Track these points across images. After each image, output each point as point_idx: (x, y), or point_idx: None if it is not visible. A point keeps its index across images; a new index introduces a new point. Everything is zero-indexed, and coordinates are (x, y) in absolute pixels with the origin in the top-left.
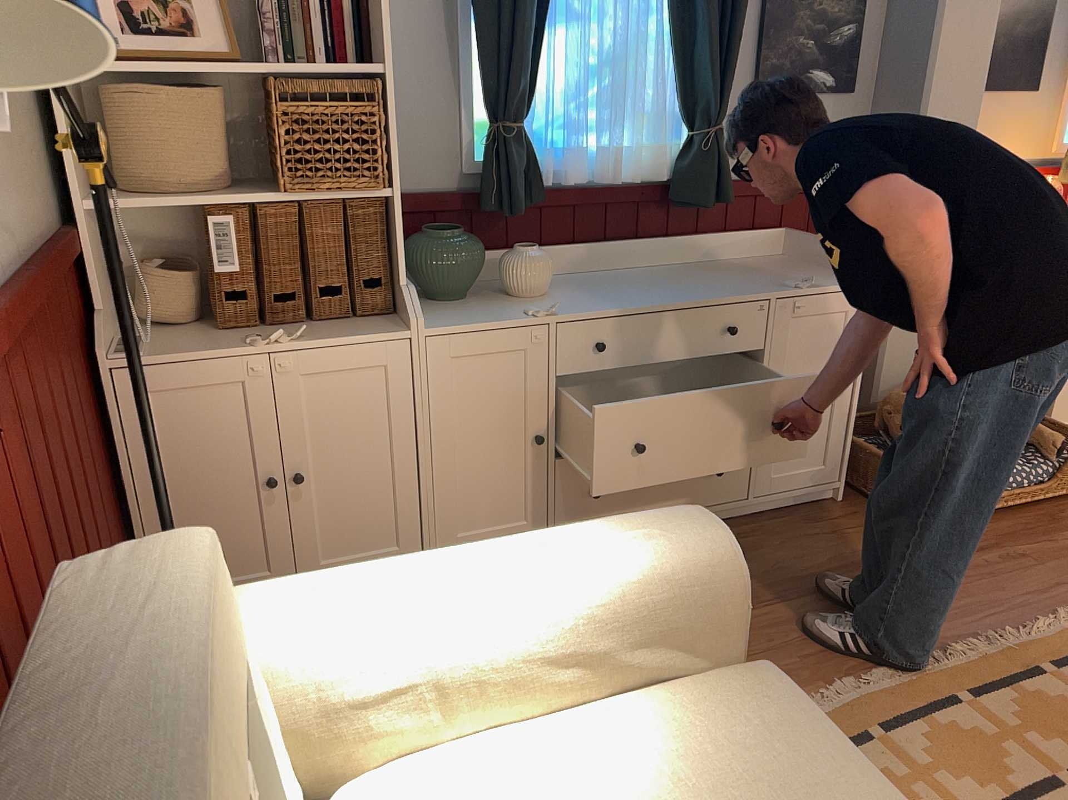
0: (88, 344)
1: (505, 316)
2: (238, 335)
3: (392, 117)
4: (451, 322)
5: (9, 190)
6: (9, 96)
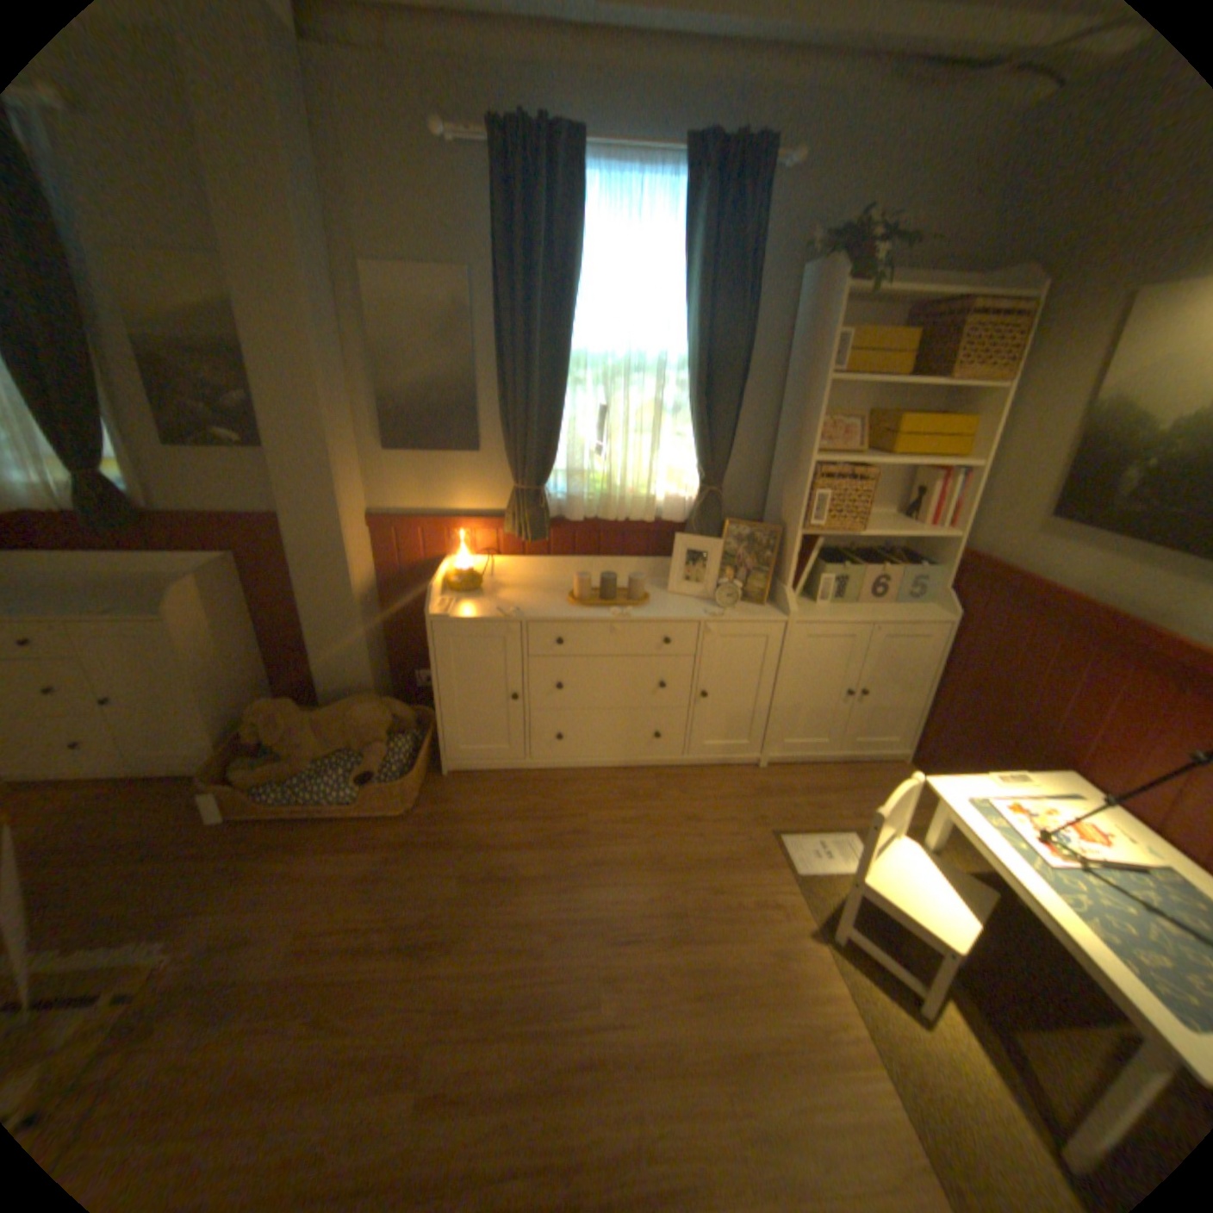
0: None
1: None
2: None
3: None
4: None
5: None
6: None
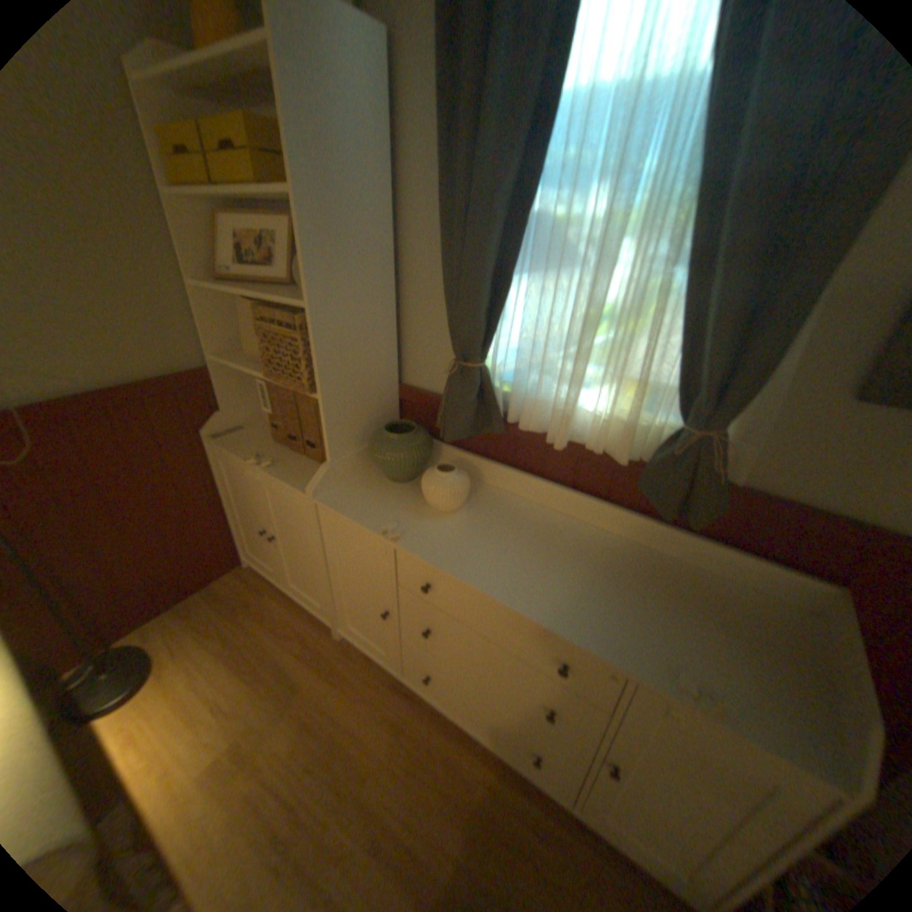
0: (199, 426)
1: (375, 519)
2: (270, 447)
3: (315, 342)
4: (341, 503)
5: (84, 351)
6: (121, 298)
